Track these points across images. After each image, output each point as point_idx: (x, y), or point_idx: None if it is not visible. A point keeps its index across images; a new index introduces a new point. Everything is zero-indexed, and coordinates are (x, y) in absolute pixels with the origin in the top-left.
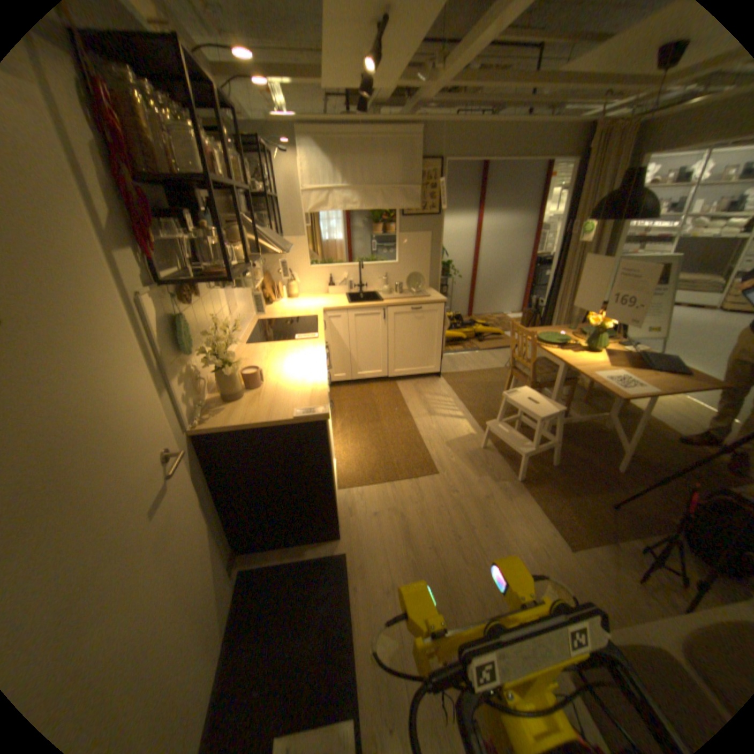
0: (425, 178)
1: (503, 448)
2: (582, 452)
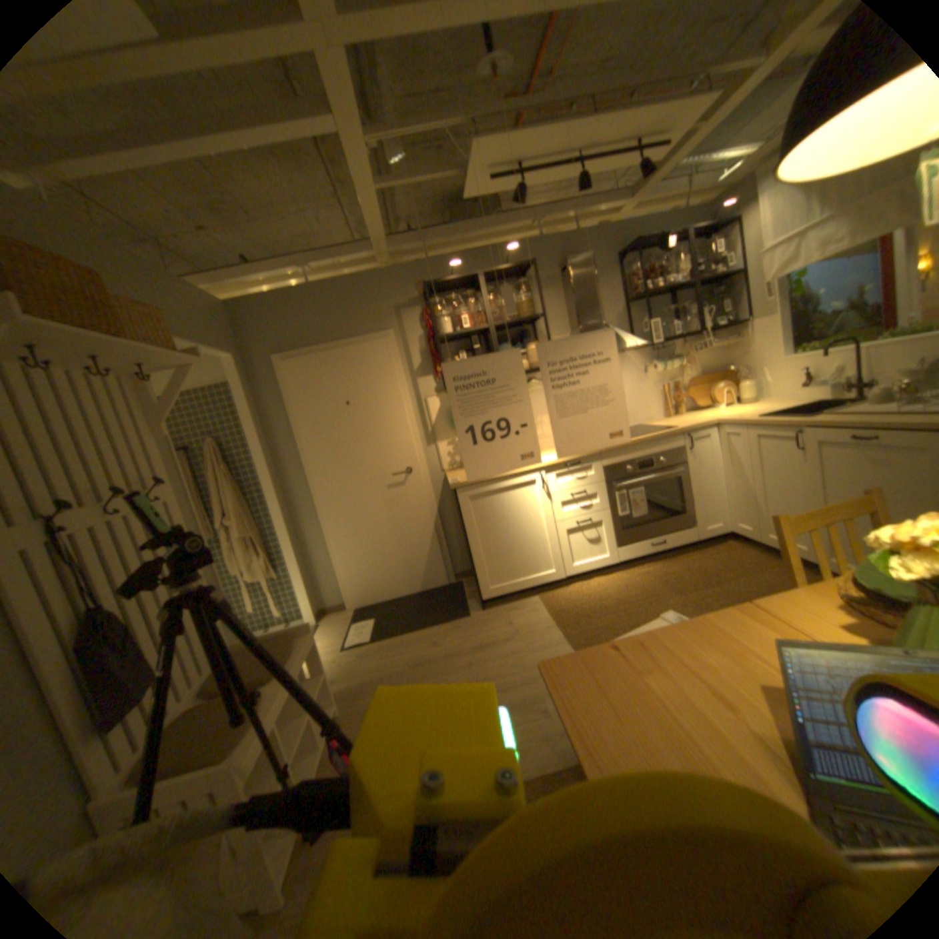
0: None
1: None
2: None
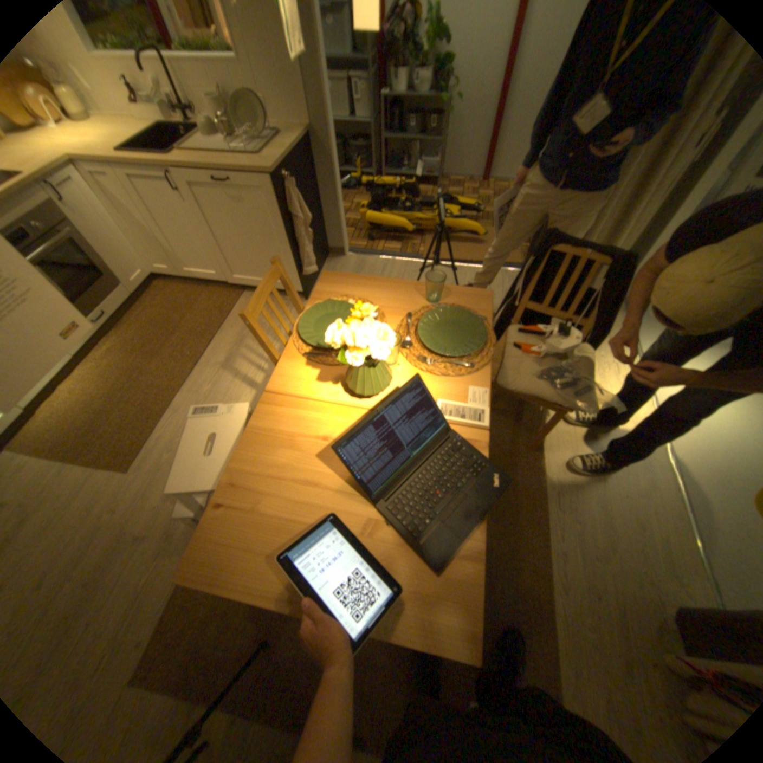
0: None
1: None
2: None
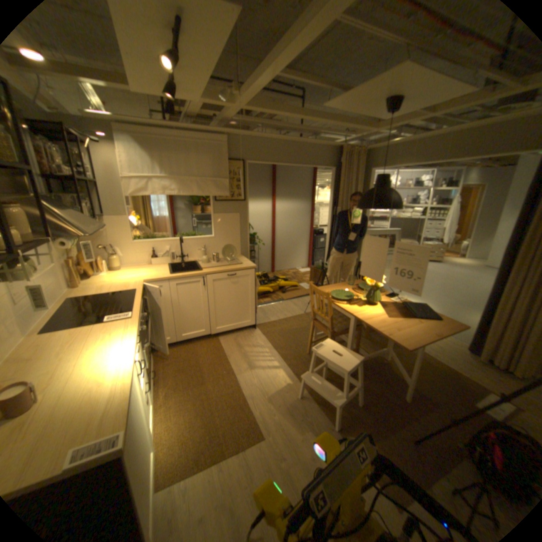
0: (231, 174)
1: (316, 395)
2: (376, 387)
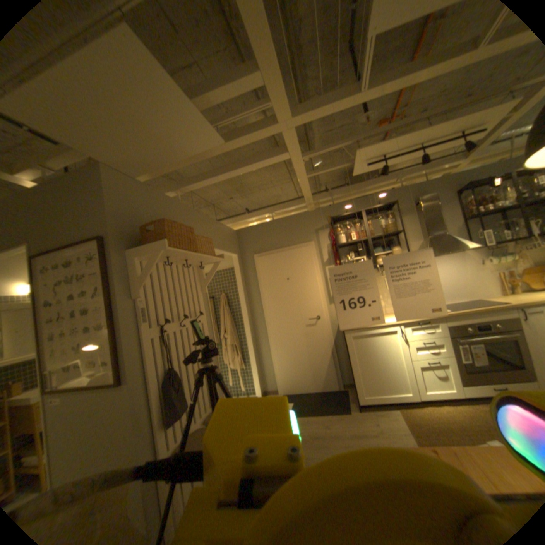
0: None
1: None
2: None
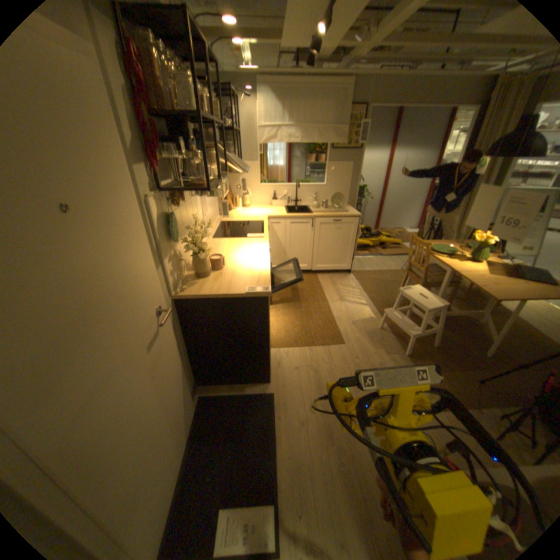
0: (351, 119)
1: (395, 330)
2: (458, 339)
